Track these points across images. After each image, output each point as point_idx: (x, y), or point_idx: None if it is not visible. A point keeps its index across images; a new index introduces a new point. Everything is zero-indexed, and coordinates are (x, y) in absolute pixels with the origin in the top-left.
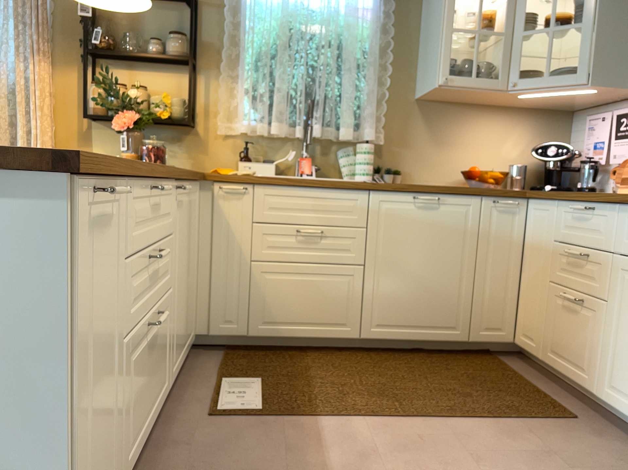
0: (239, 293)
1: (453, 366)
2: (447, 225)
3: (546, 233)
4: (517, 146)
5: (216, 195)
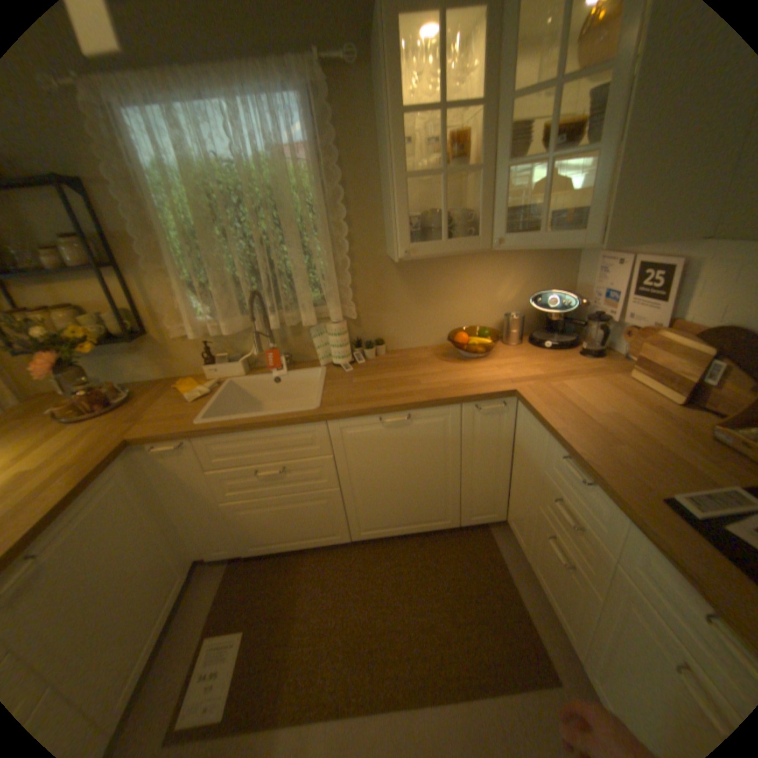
0: (218, 529)
1: (442, 562)
2: (422, 439)
3: (535, 451)
4: (513, 287)
5: (152, 455)
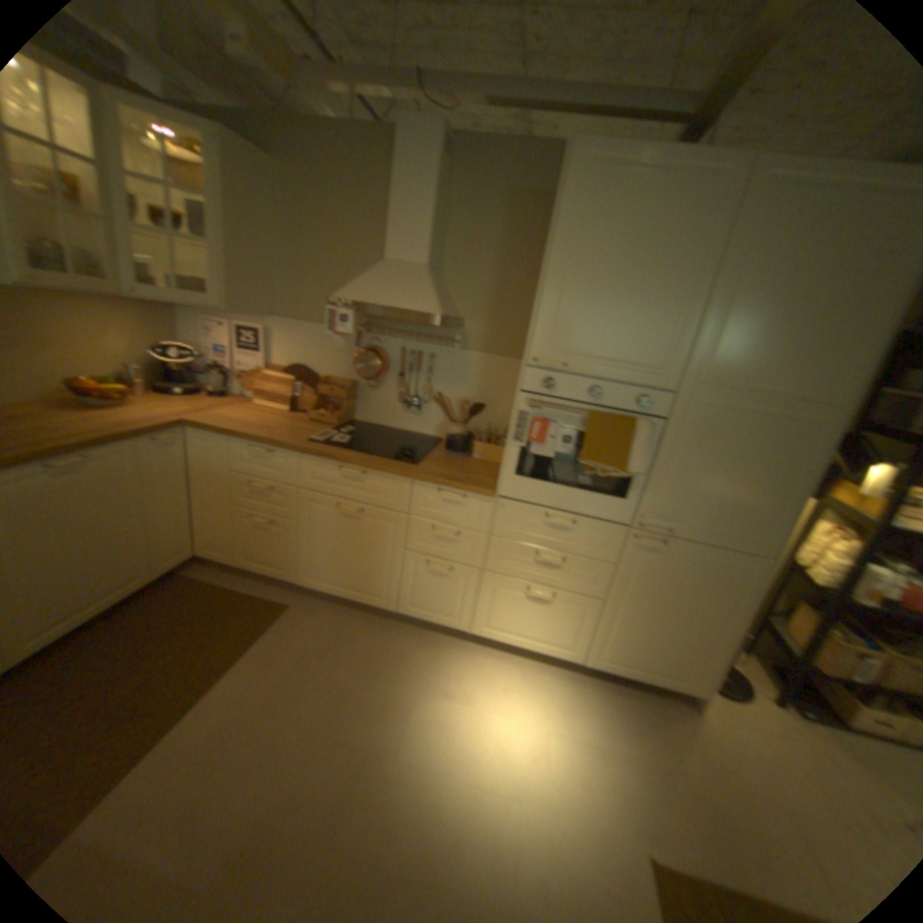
0: None
1: (147, 618)
2: (96, 484)
3: (212, 463)
4: (116, 339)
5: None
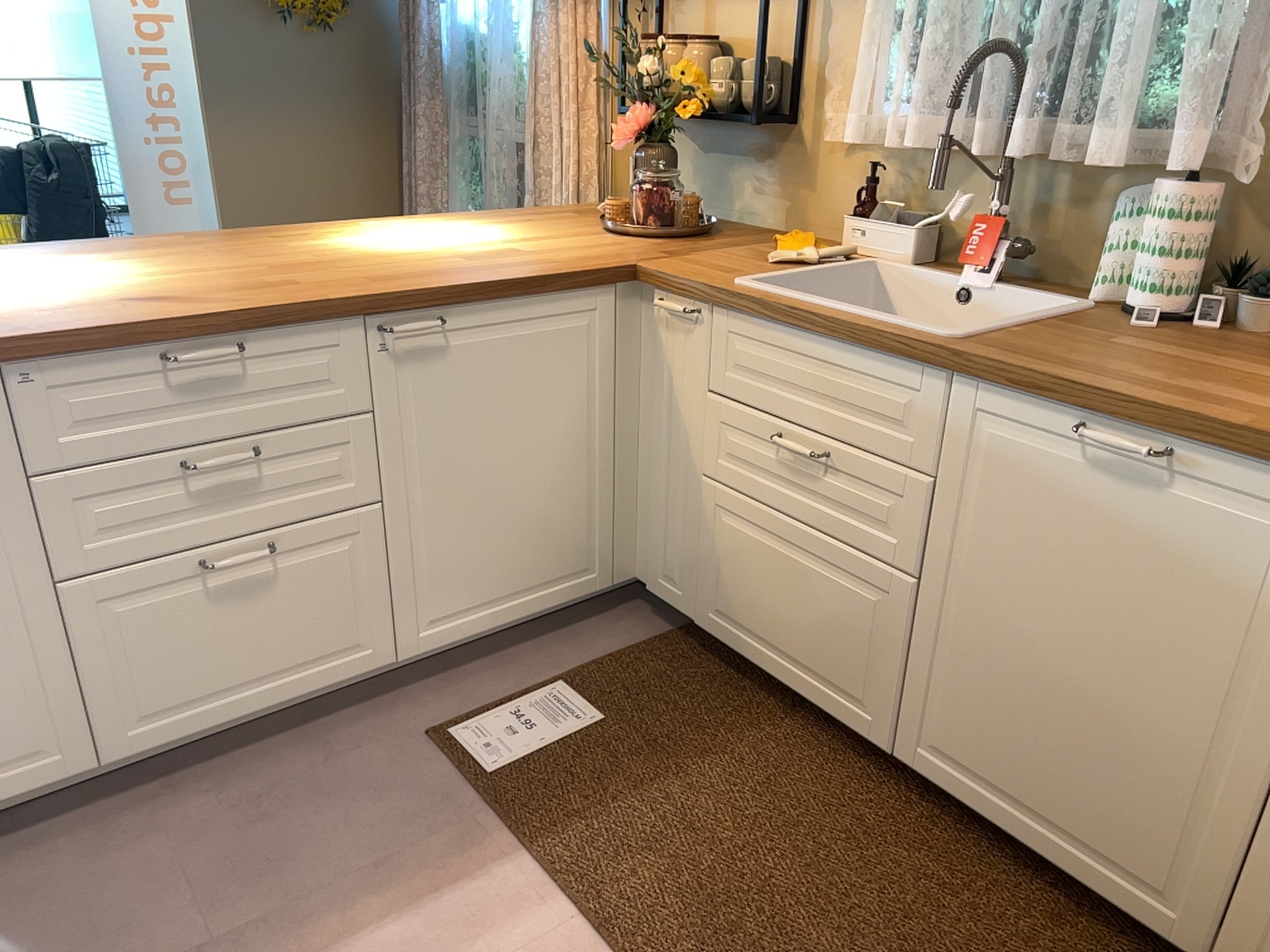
0: (685, 531)
1: None
2: (1185, 559)
3: None
4: None
5: (657, 315)
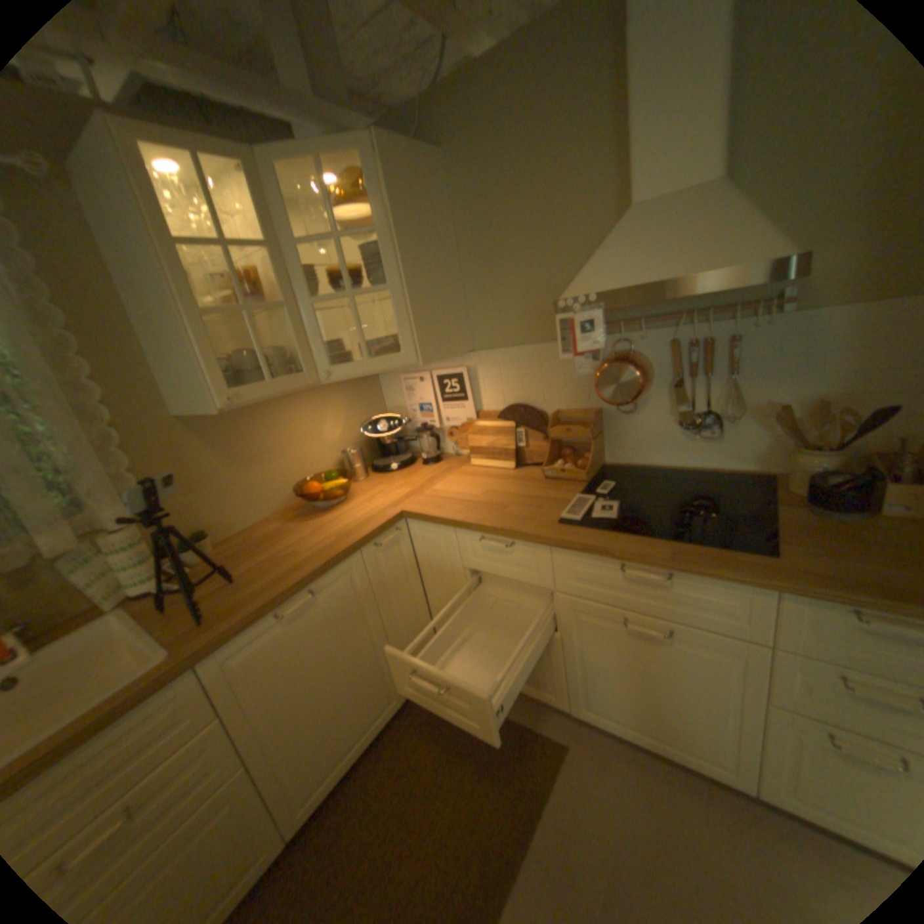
0: None
1: (411, 754)
2: (334, 615)
3: (446, 557)
4: (336, 424)
5: None
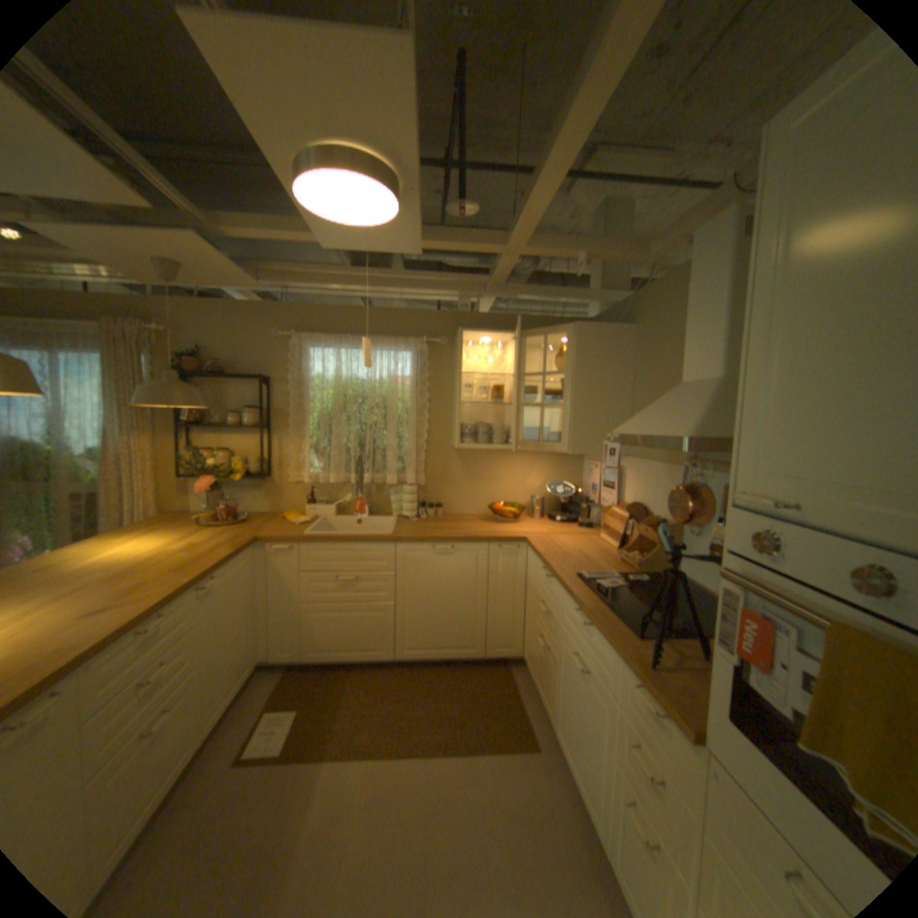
0: (292, 629)
1: (467, 683)
2: (460, 567)
3: (534, 578)
4: (538, 479)
5: (269, 552)
